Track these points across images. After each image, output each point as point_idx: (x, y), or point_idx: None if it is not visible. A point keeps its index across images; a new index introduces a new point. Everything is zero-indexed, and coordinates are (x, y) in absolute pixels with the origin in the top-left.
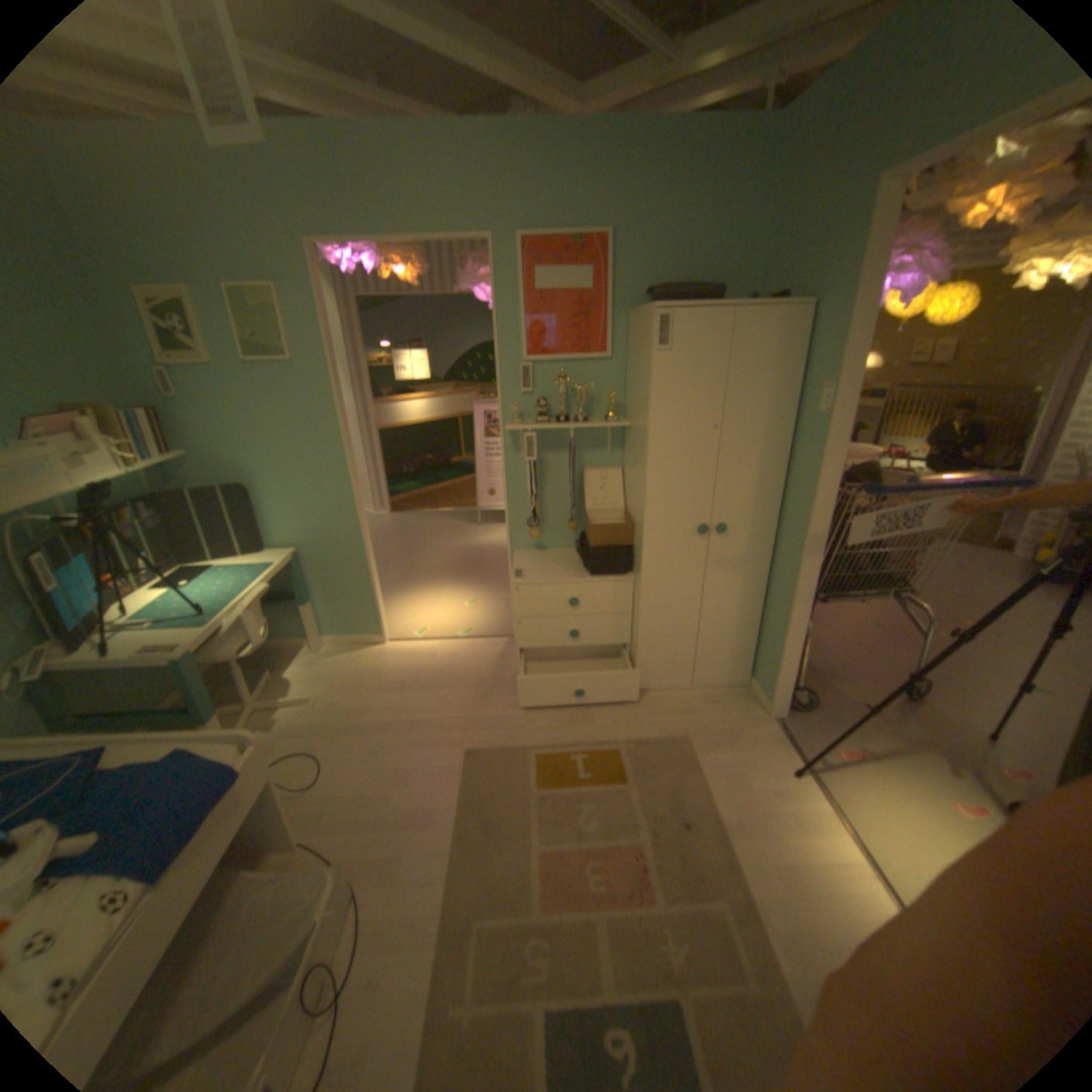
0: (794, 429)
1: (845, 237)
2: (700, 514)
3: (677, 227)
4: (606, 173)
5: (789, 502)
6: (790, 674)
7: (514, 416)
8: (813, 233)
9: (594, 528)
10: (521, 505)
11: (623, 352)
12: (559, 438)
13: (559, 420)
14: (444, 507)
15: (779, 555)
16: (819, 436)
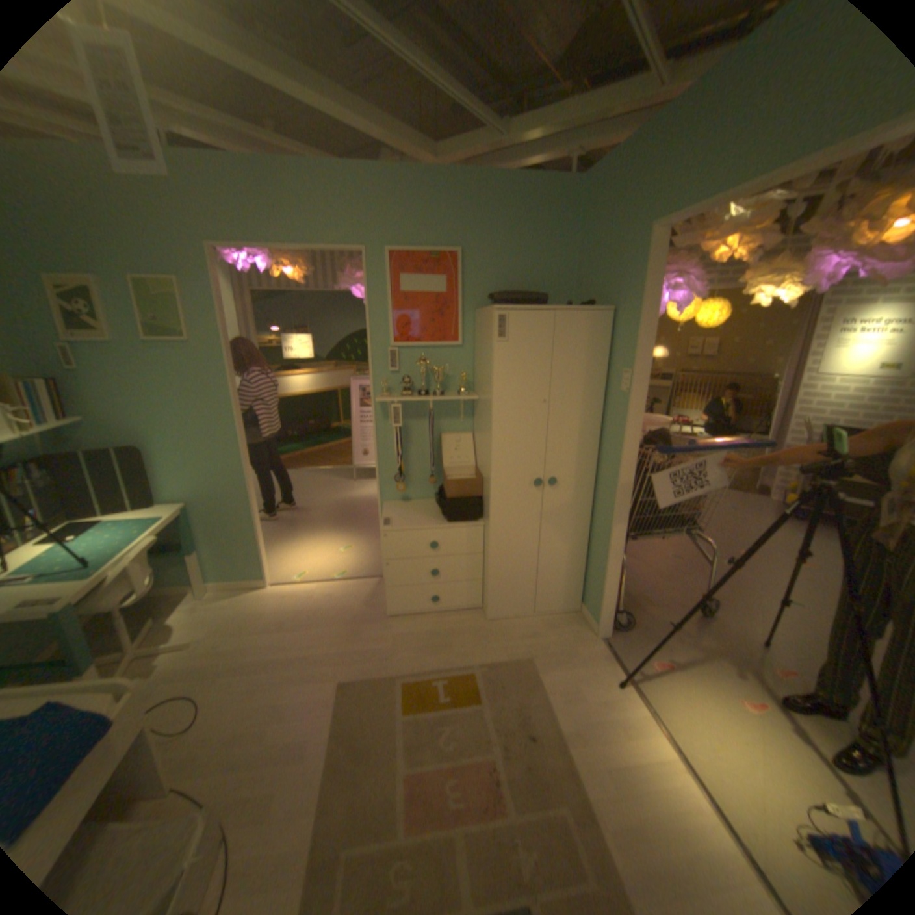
0: (604, 403)
1: (632, 264)
2: (535, 470)
3: (510, 250)
4: (455, 208)
5: (603, 460)
6: (612, 600)
7: (384, 390)
8: (609, 260)
9: (450, 482)
10: (389, 463)
11: (472, 341)
12: (421, 408)
13: (421, 394)
14: (324, 465)
15: (598, 502)
16: (622, 409)
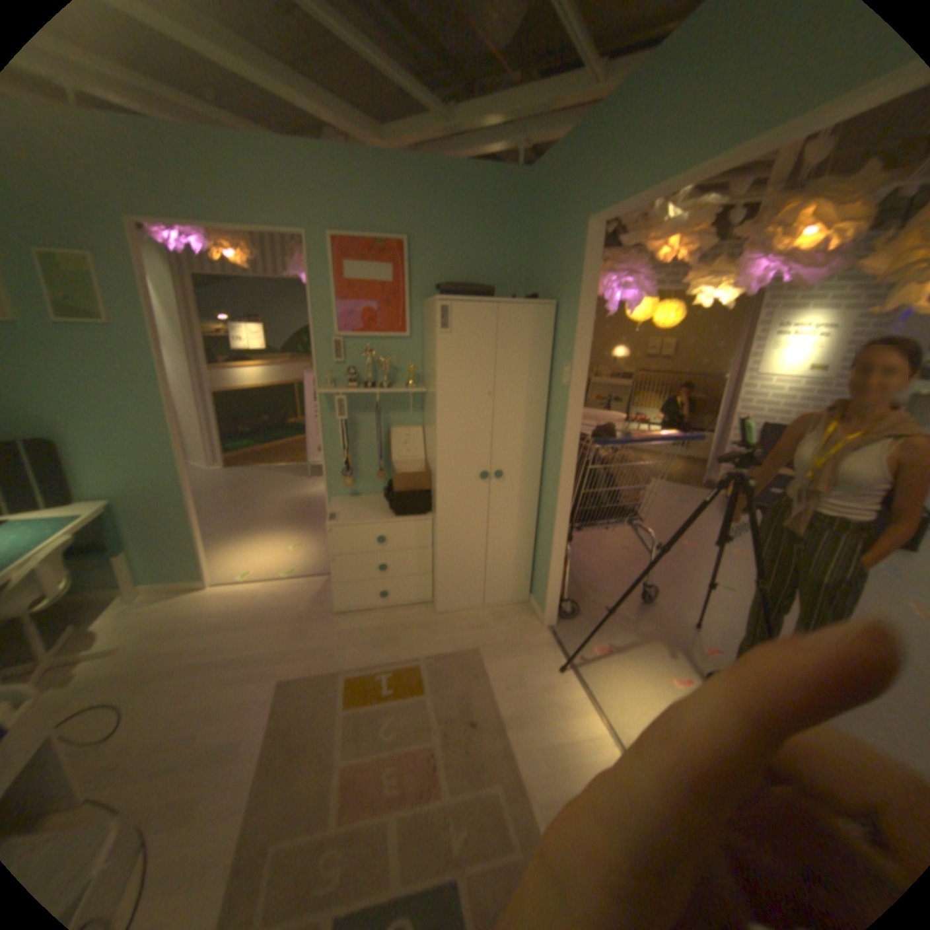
0: (549, 396)
1: (572, 259)
2: (482, 462)
3: (459, 240)
4: (402, 193)
5: (548, 452)
6: (556, 588)
7: (330, 380)
8: (553, 254)
9: (398, 474)
10: (338, 456)
11: (421, 332)
12: (370, 400)
13: (368, 385)
14: (279, 461)
15: (544, 494)
16: (564, 402)
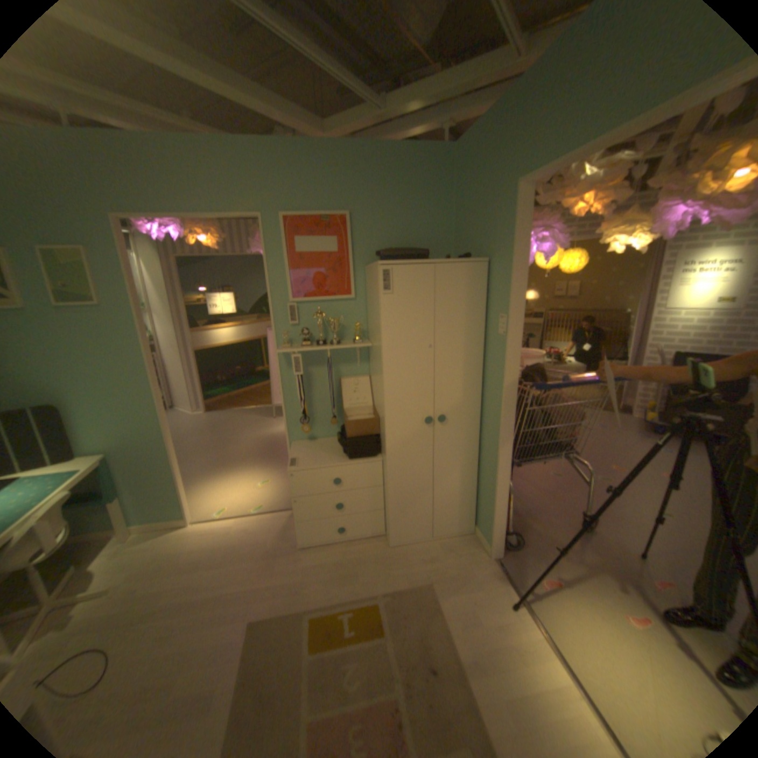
0: (485, 345)
1: (502, 218)
2: (426, 408)
3: (394, 211)
4: (342, 175)
5: (487, 396)
6: (502, 524)
7: (286, 341)
8: (482, 216)
9: (350, 422)
10: (296, 406)
11: (364, 294)
12: (322, 355)
13: (320, 343)
14: (249, 405)
15: (485, 435)
16: (501, 350)
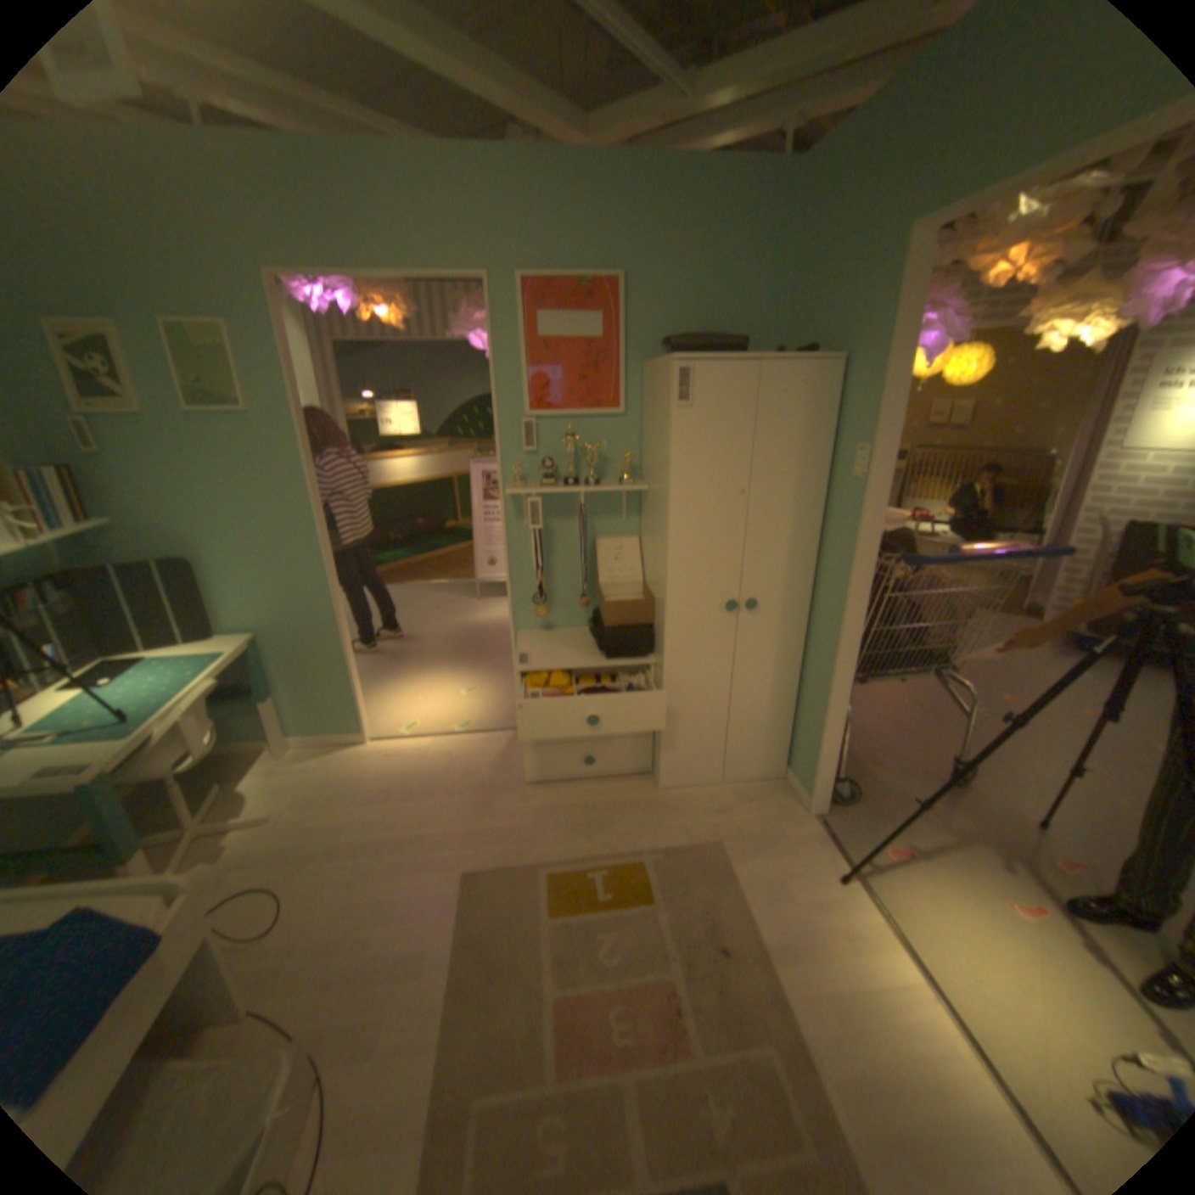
0: (827, 494)
1: (875, 289)
2: (728, 588)
3: (694, 274)
4: (615, 212)
5: (823, 574)
6: (831, 765)
7: (517, 478)
8: (840, 284)
9: (609, 605)
10: (525, 579)
11: (638, 408)
12: (568, 503)
13: (568, 484)
14: (438, 580)
15: (814, 633)
16: (854, 503)
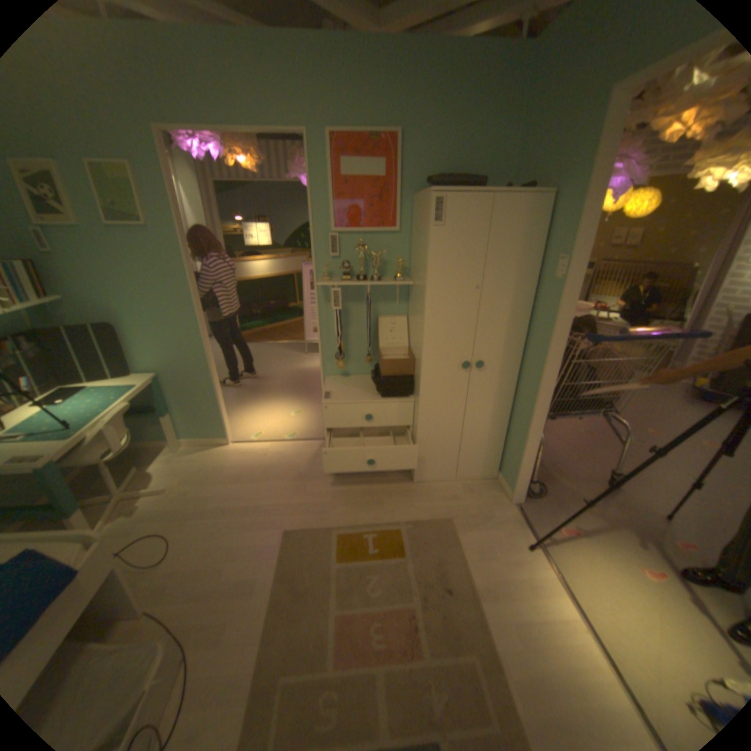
0: (536, 290)
1: (582, 139)
2: (464, 353)
3: (451, 130)
4: (397, 83)
5: (530, 345)
6: (528, 472)
7: (326, 274)
8: (556, 137)
9: (385, 361)
10: (331, 342)
11: (409, 227)
12: (360, 292)
13: (359, 278)
14: (281, 340)
15: (522, 385)
16: (555, 296)
